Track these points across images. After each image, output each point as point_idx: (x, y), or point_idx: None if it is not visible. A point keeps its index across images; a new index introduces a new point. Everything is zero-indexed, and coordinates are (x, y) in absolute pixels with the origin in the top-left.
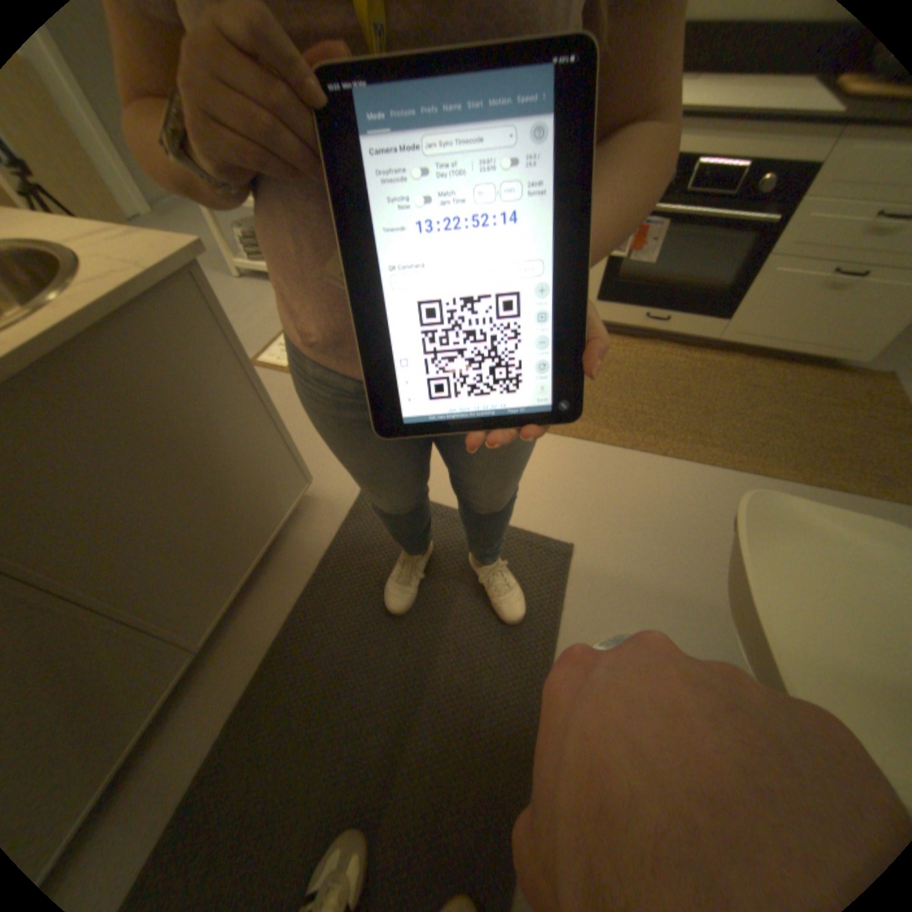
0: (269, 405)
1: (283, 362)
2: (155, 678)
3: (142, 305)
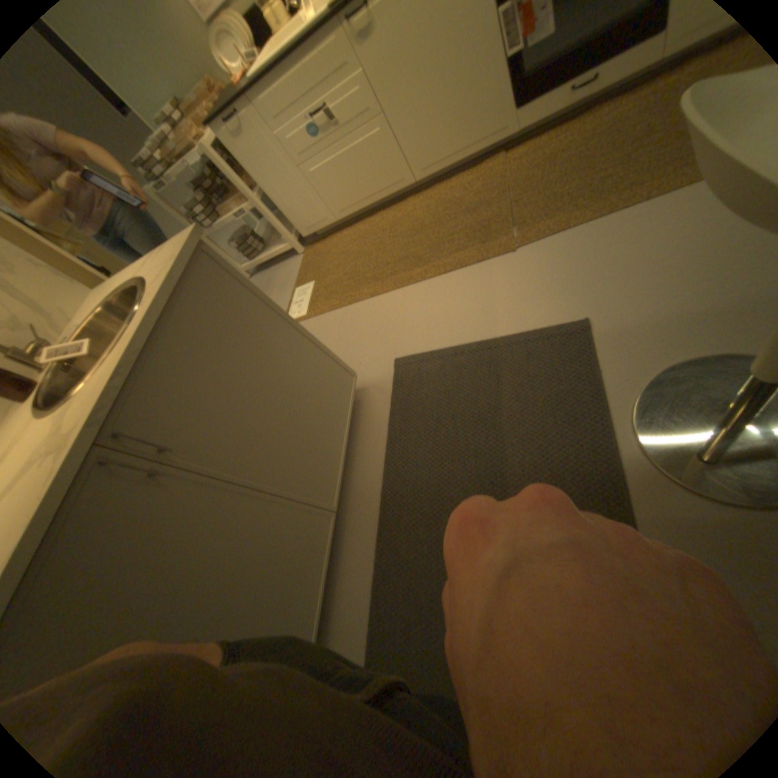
0: (298, 327)
1: (303, 313)
2: (317, 532)
3: (186, 283)
